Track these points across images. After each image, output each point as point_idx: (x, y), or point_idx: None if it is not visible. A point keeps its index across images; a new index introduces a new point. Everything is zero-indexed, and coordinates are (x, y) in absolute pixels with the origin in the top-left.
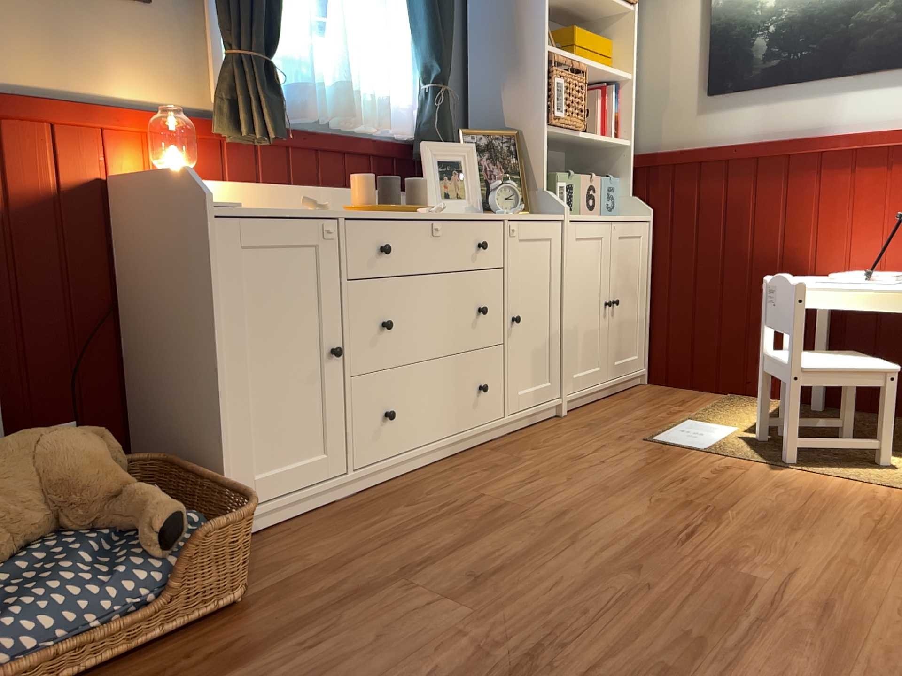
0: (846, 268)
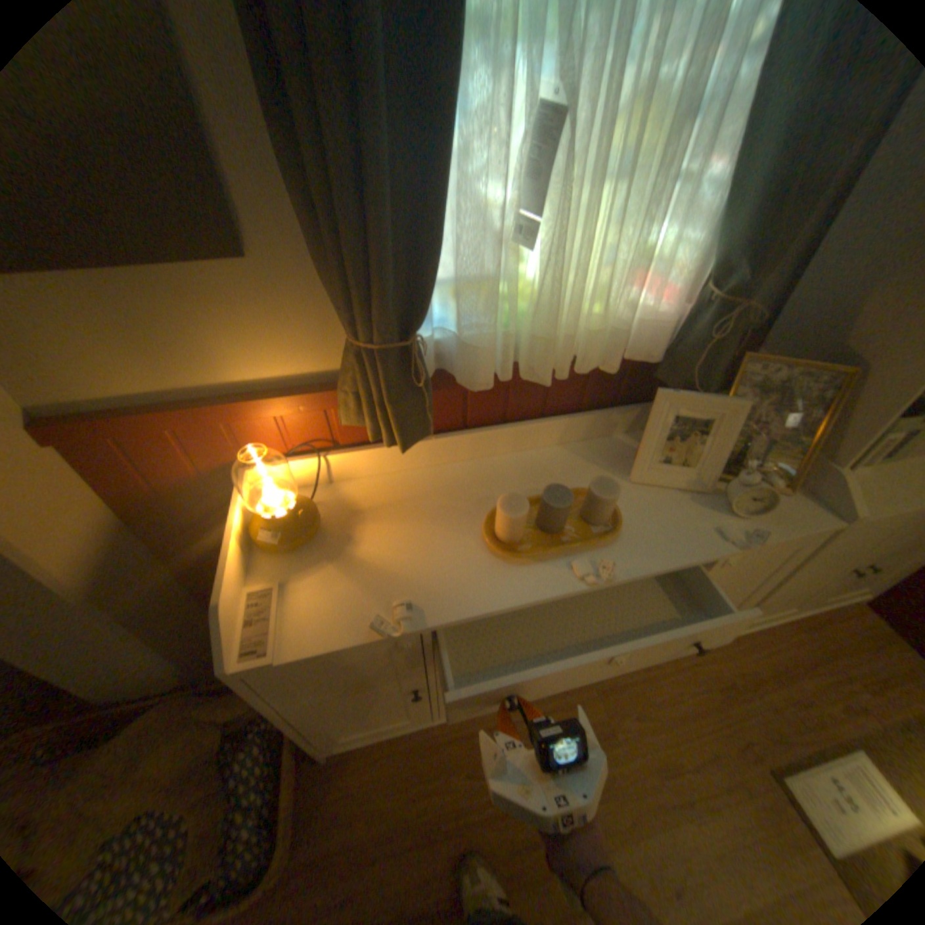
0: None
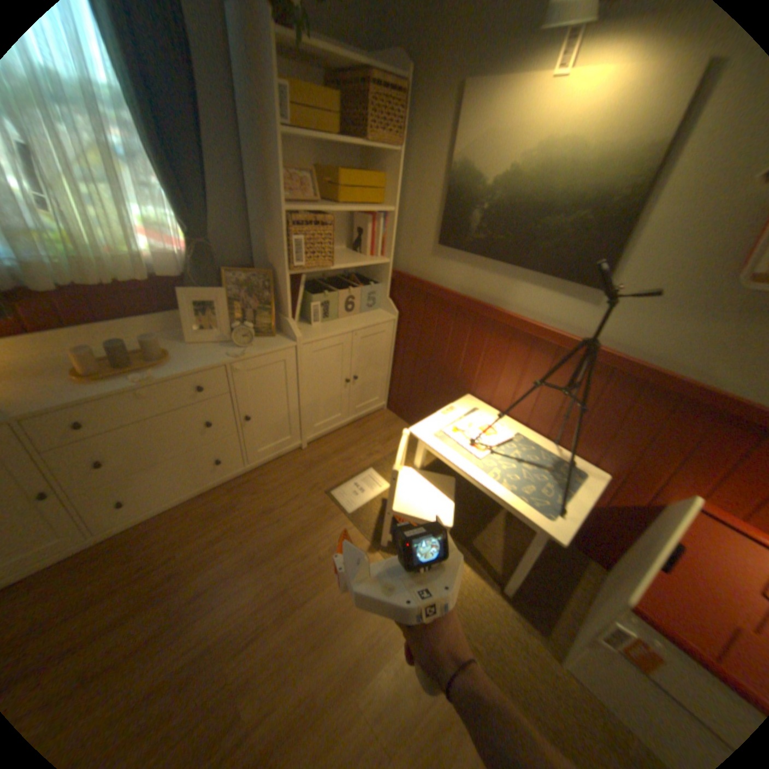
0: (490, 400)
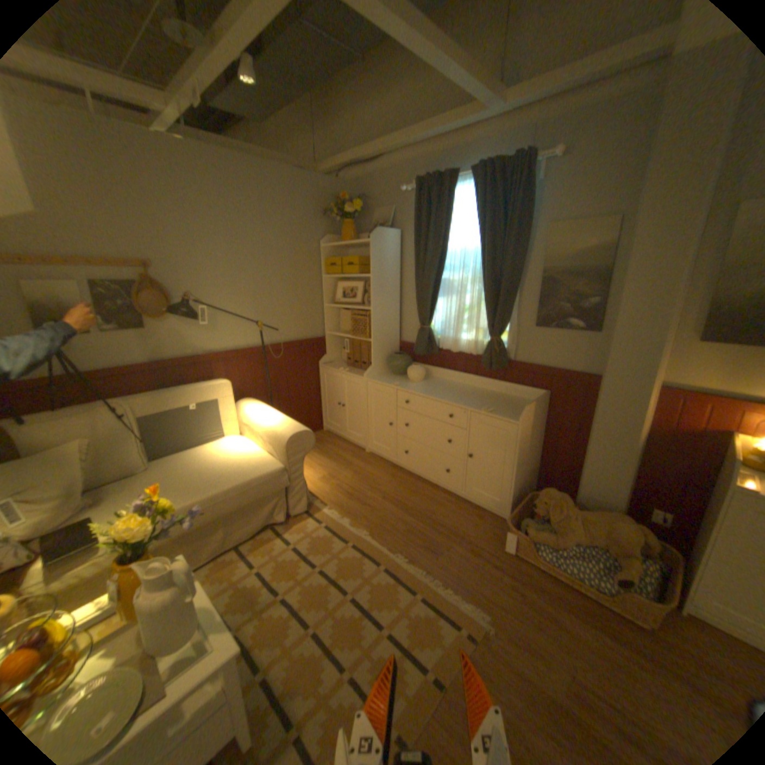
0: None
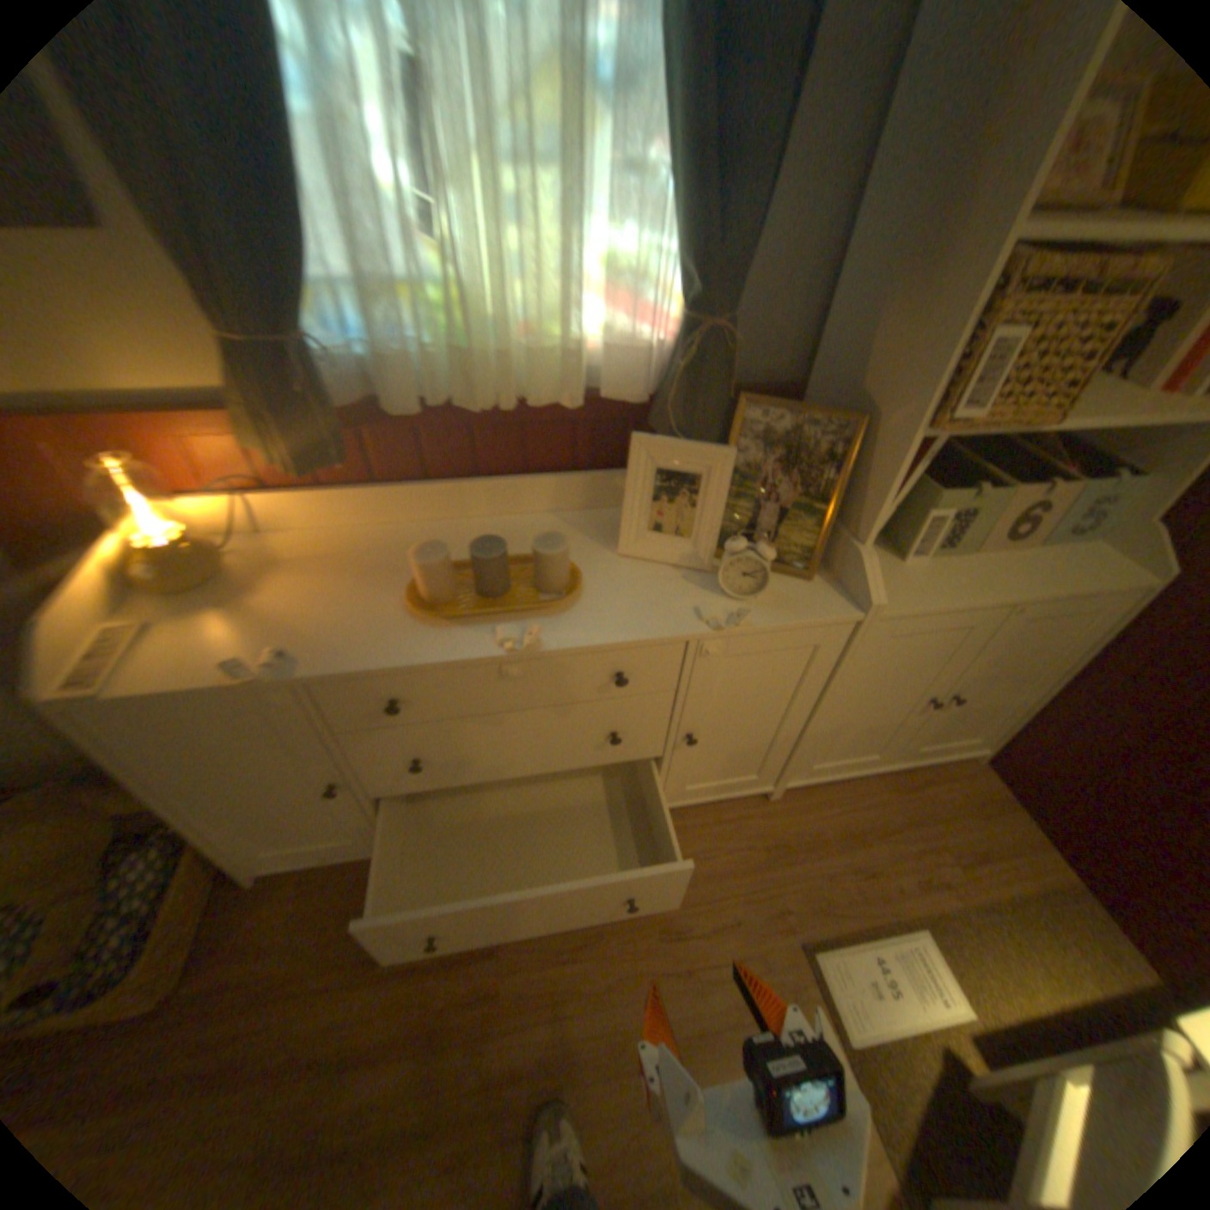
0: None
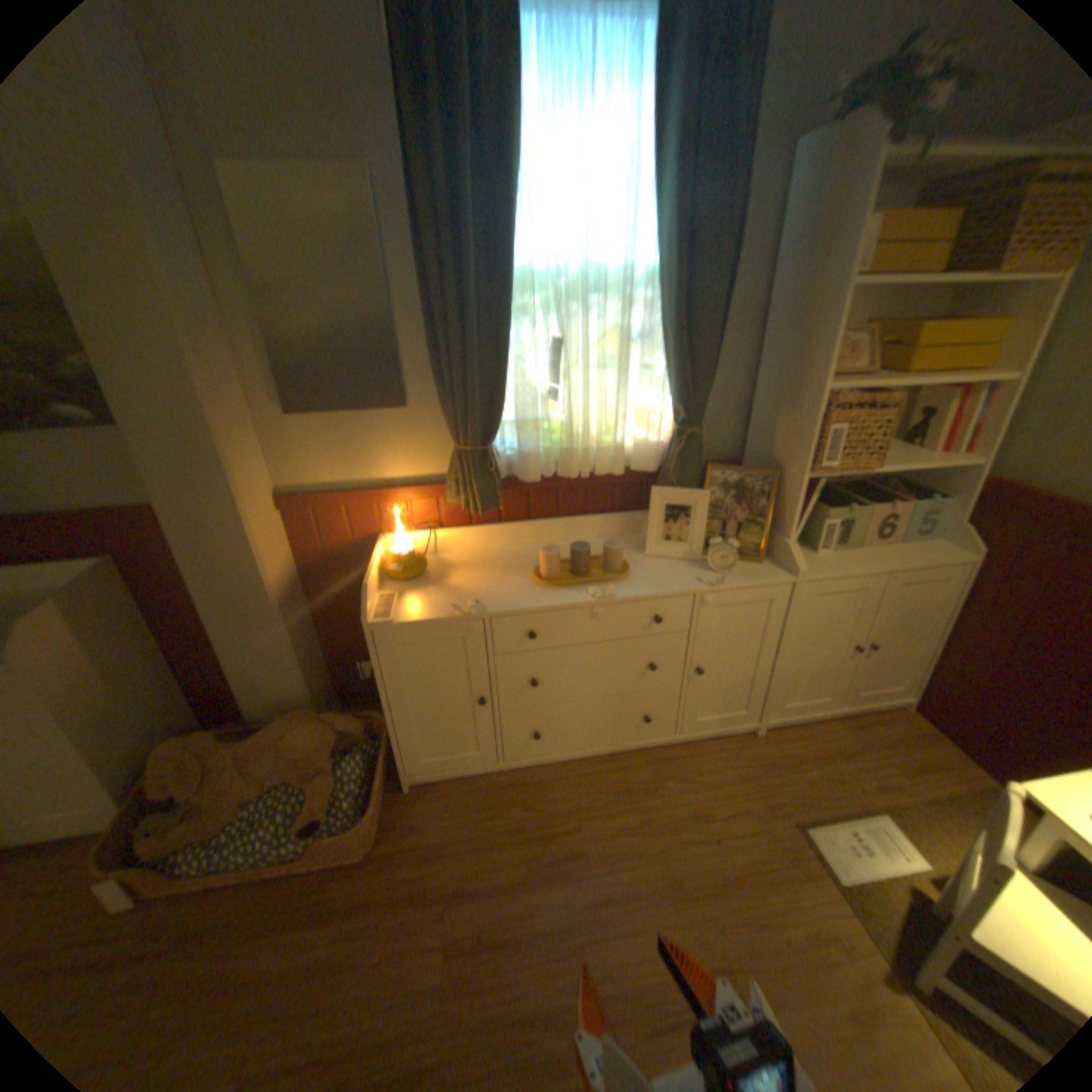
0: None
